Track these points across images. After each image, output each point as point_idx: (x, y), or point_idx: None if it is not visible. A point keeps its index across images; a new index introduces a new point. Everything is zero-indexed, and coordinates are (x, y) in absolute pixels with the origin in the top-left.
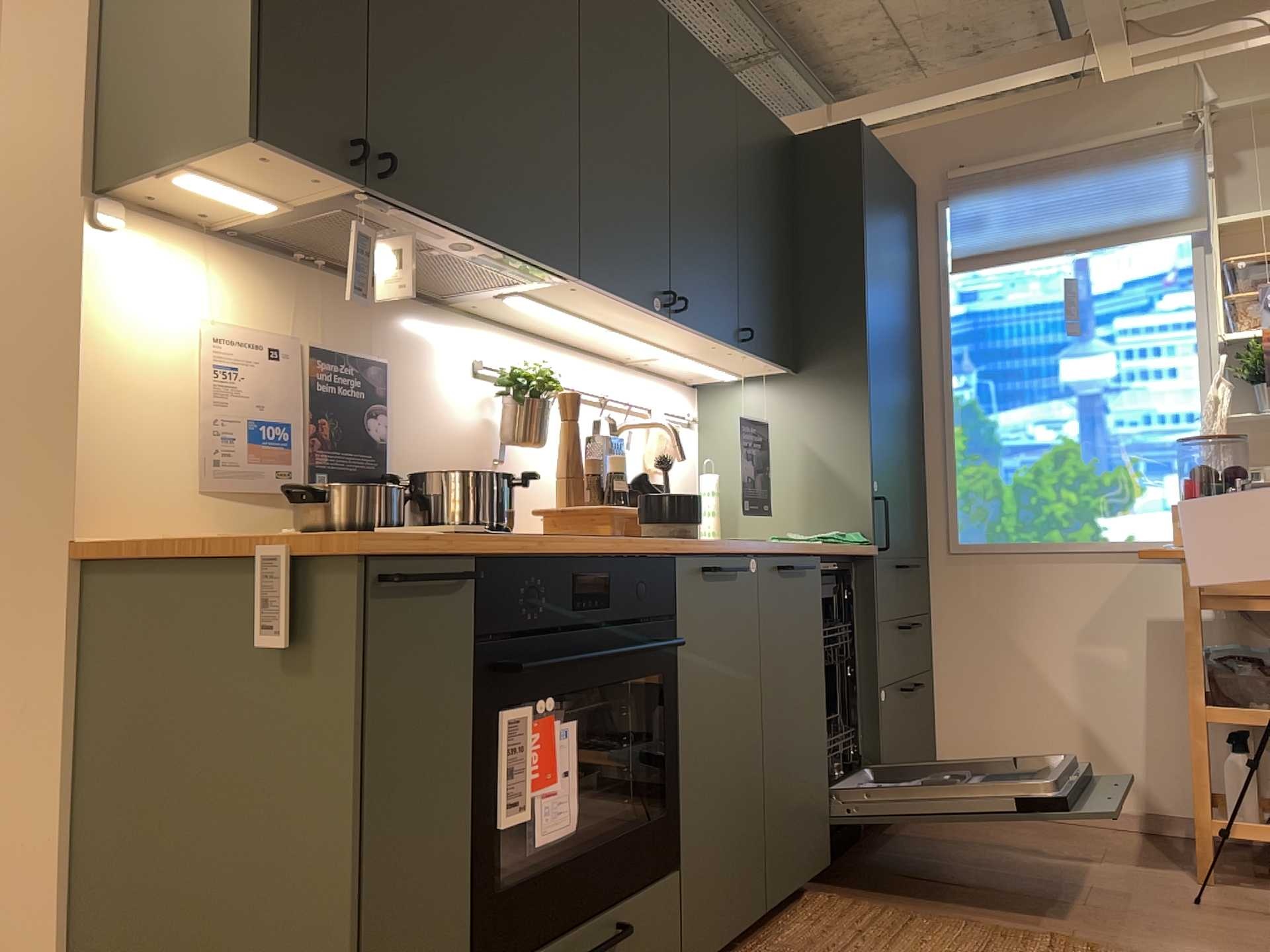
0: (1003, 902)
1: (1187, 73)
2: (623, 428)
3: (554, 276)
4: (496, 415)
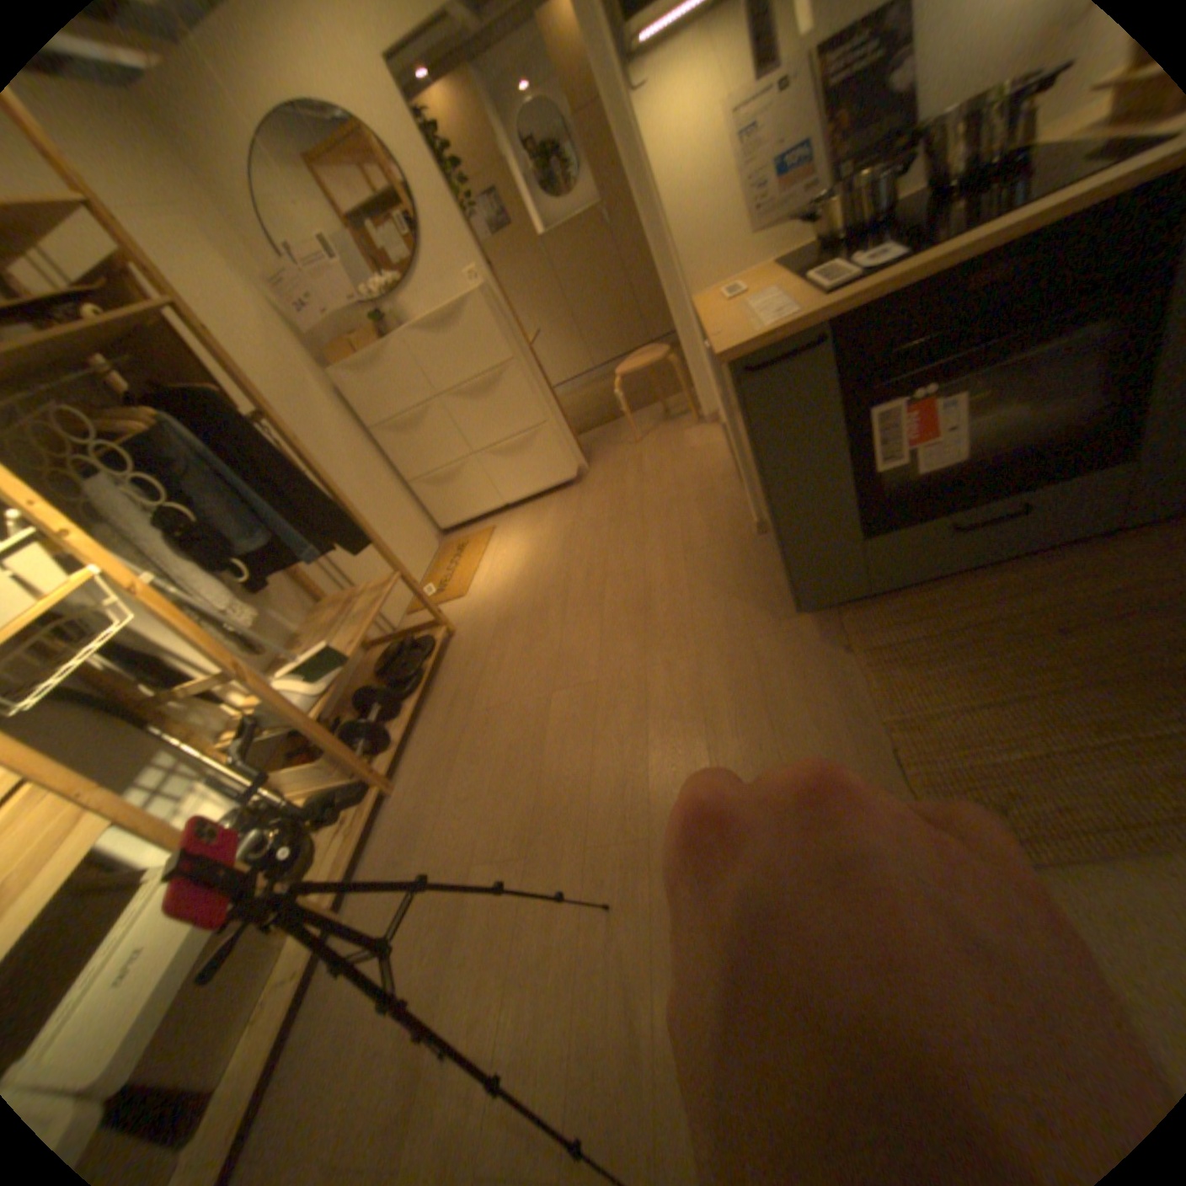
0: None
1: None
2: None
3: None
4: None
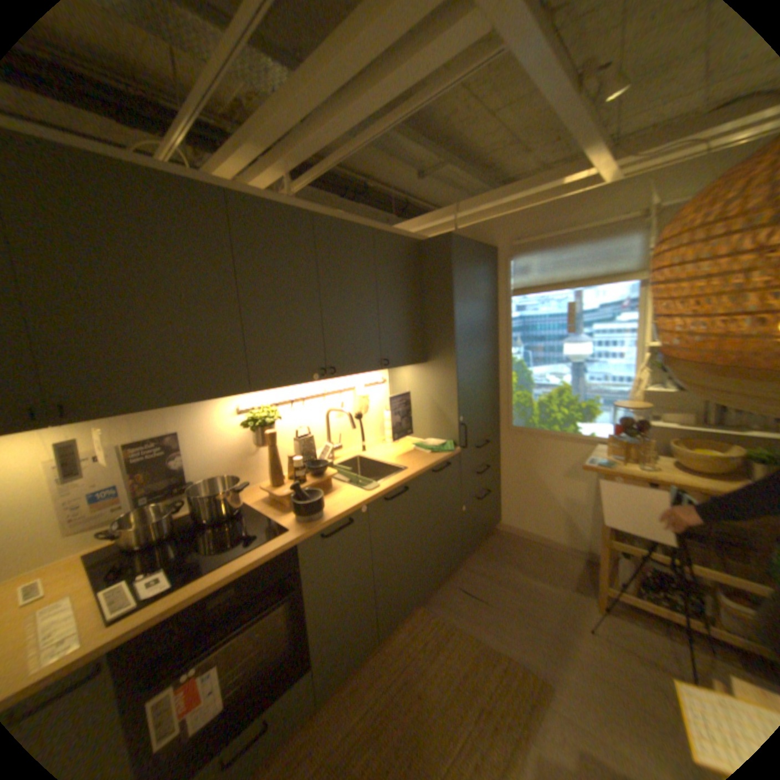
0: (499, 622)
1: (651, 177)
2: (330, 410)
3: (239, 392)
4: (252, 431)
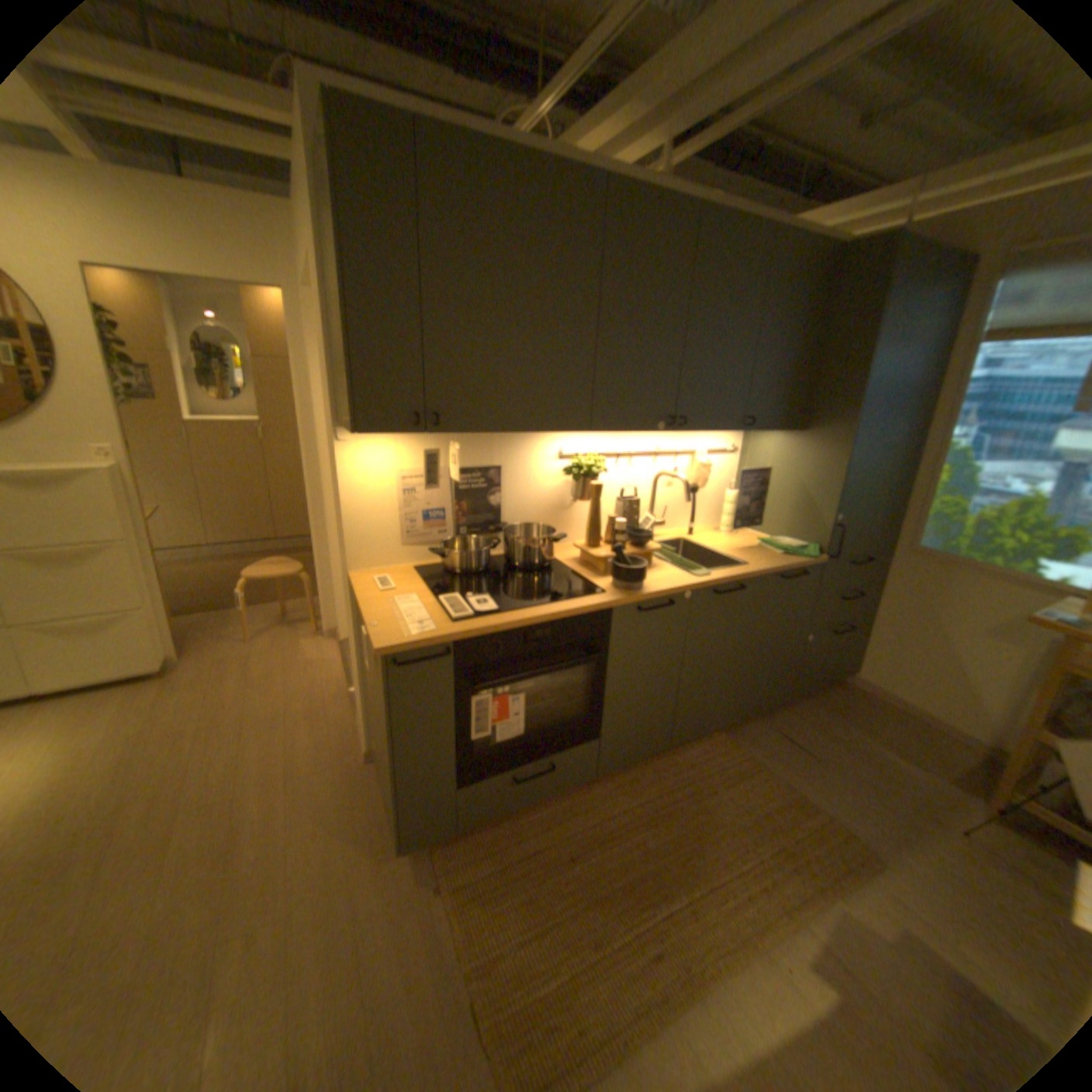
0: (825, 780)
1: None
2: (659, 475)
3: (575, 430)
4: (569, 481)
